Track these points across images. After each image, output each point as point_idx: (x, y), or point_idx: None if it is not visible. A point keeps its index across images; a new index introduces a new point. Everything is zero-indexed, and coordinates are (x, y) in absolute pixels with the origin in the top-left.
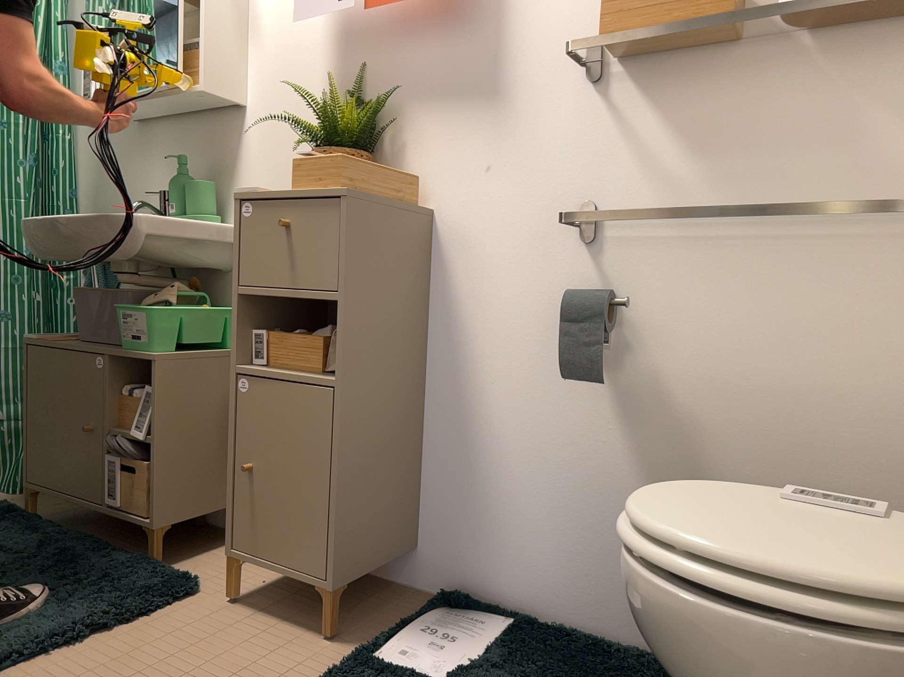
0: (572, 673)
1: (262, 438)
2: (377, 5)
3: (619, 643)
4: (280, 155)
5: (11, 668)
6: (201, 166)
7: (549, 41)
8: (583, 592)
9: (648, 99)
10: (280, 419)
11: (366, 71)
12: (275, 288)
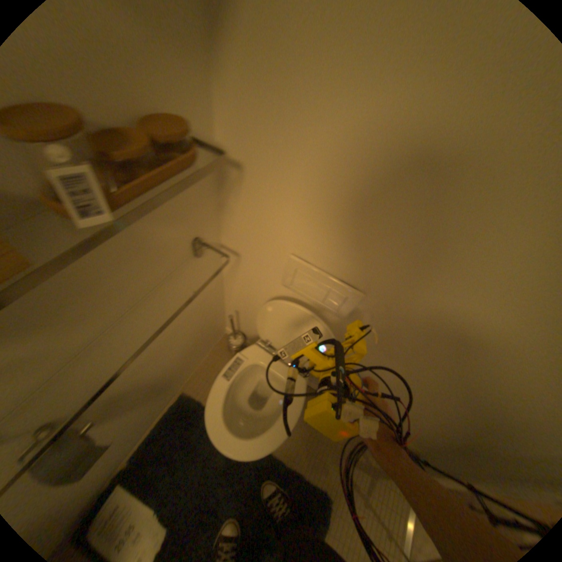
0: (179, 460)
1: None
2: None
3: (157, 430)
4: None
5: None
6: None
7: None
8: (129, 444)
9: None
10: None
11: None
12: None
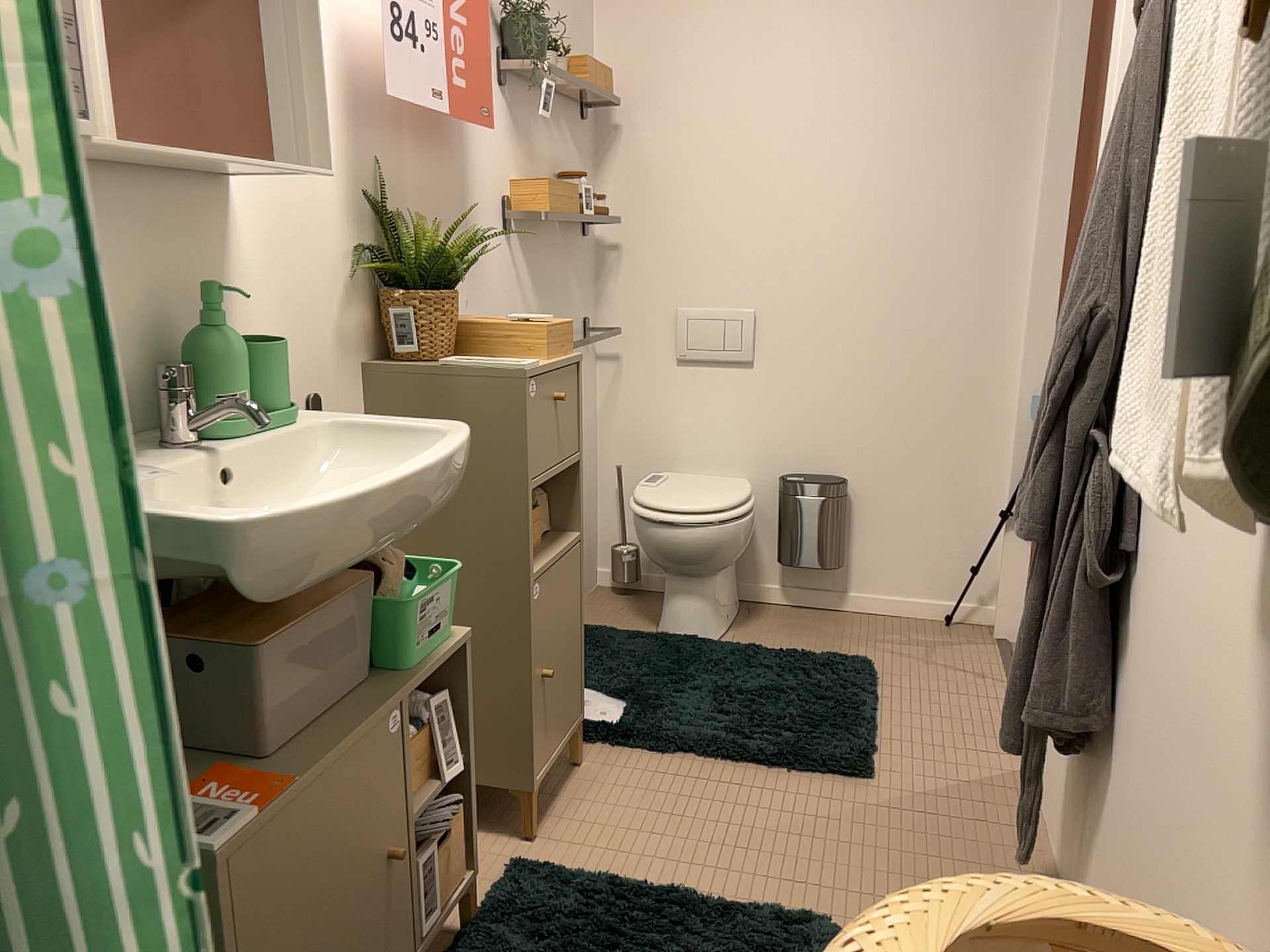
0: (607, 656)
1: (548, 640)
2: (457, 113)
3: None
4: (306, 278)
5: (753, 909)
6: (141, 287)
7: (489, 186)
8: None
9: (525, 251)
10: (558, 606)
11: (379, 167)
12: (549, 470)
